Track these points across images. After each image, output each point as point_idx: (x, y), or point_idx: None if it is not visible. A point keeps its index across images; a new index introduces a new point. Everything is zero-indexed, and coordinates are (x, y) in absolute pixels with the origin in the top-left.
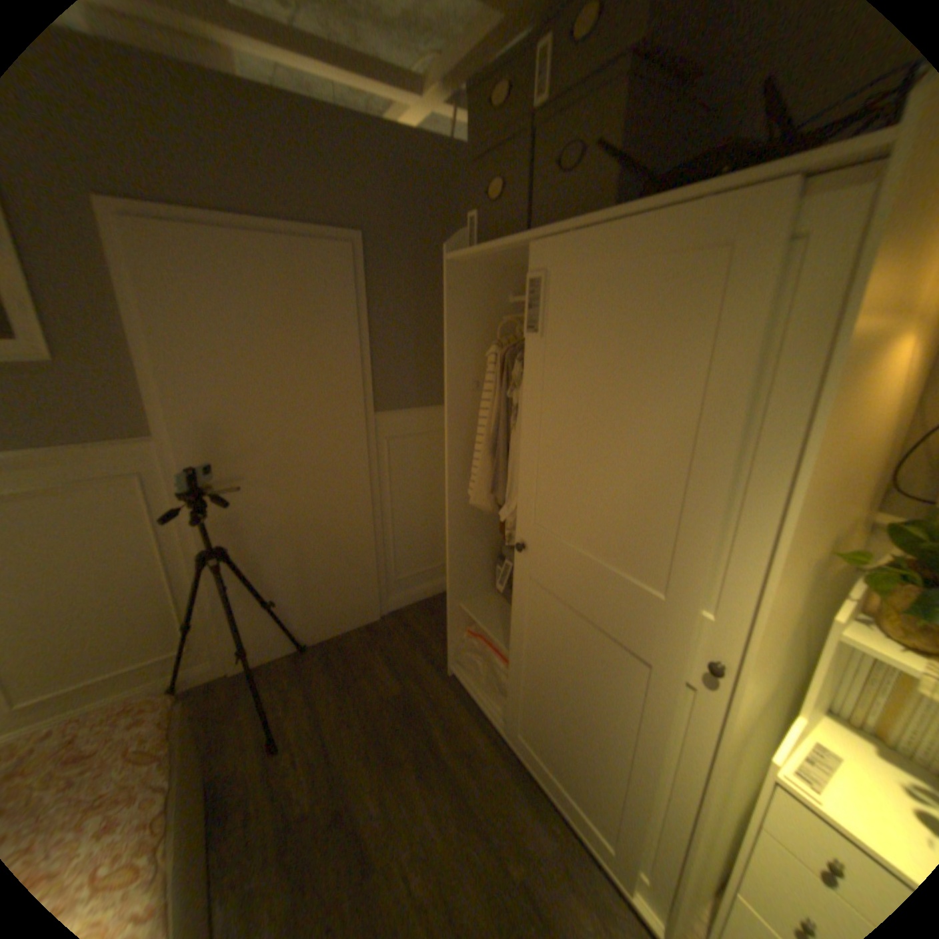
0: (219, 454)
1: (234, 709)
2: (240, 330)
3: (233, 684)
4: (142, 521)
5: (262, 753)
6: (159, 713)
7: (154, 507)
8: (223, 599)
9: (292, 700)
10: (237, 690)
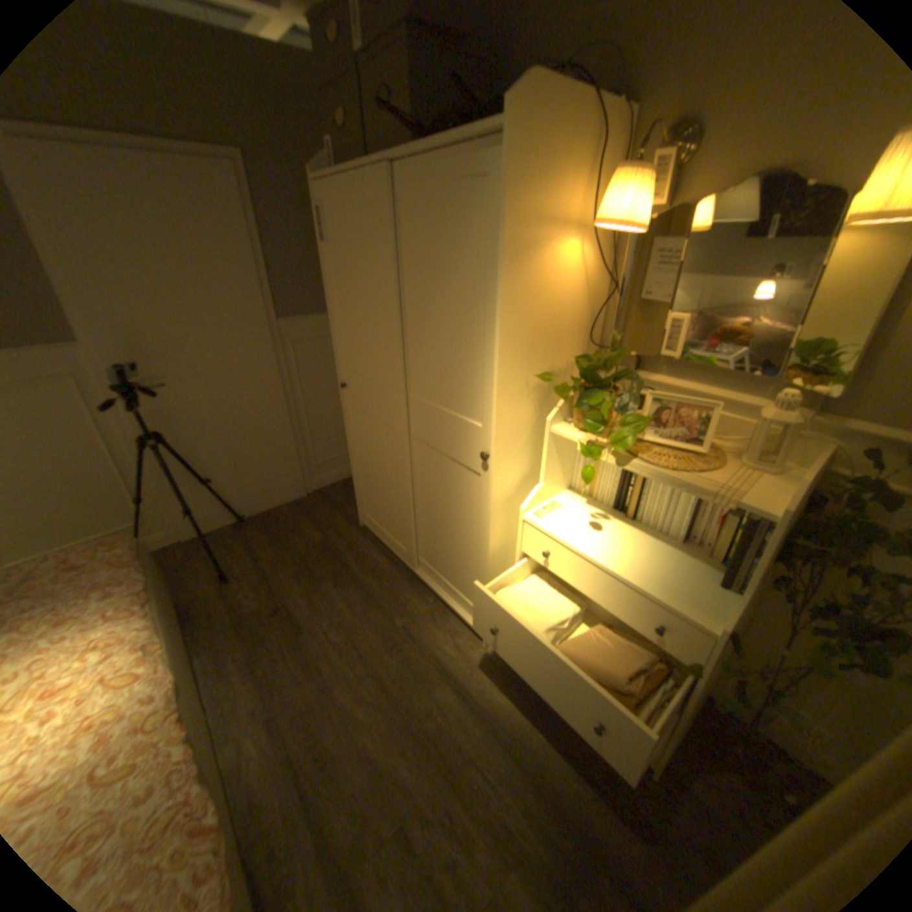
0: (138, 356)
1: (189, 561)
2: (139, 243)
3: (186, 547)
4: (80, 415)
5: (215, 584)
6: (127, 544)
7: (89, 403)
8: (165, 480)
9: (236, 552)
10: (190, 550)
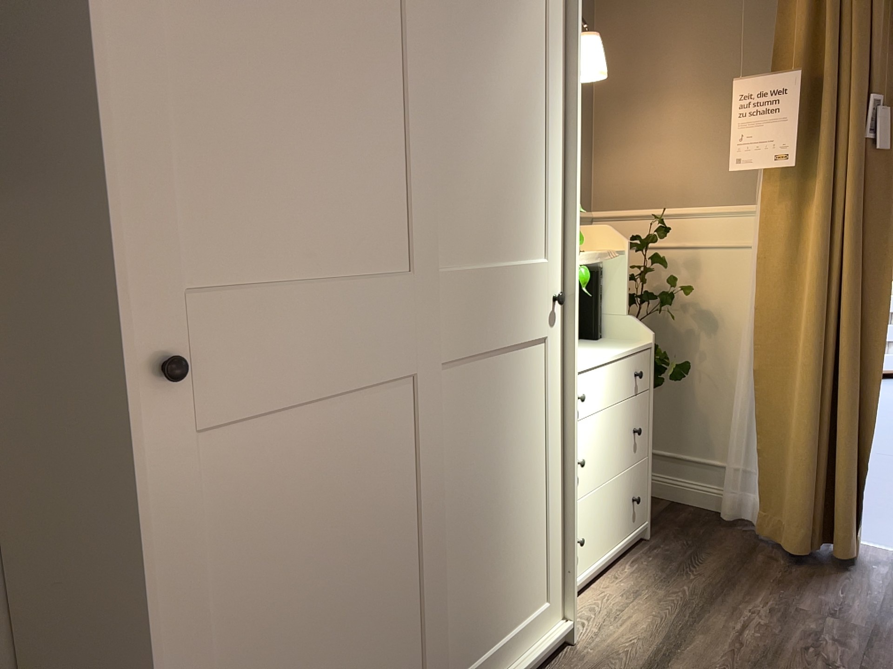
0: None
1: None
2: None
3: None
4: None
5: None
6: None
7: None
8: None
9: None
10: None
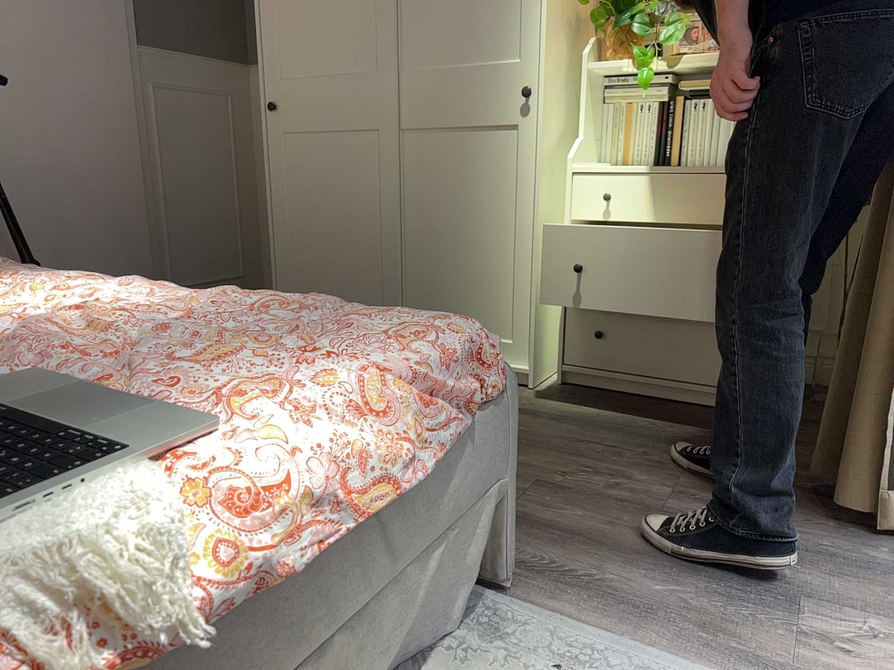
0: None
1: None
2: None
3: None
4: None
5: None
6: None
7: None
8: None
9: None
10: None
